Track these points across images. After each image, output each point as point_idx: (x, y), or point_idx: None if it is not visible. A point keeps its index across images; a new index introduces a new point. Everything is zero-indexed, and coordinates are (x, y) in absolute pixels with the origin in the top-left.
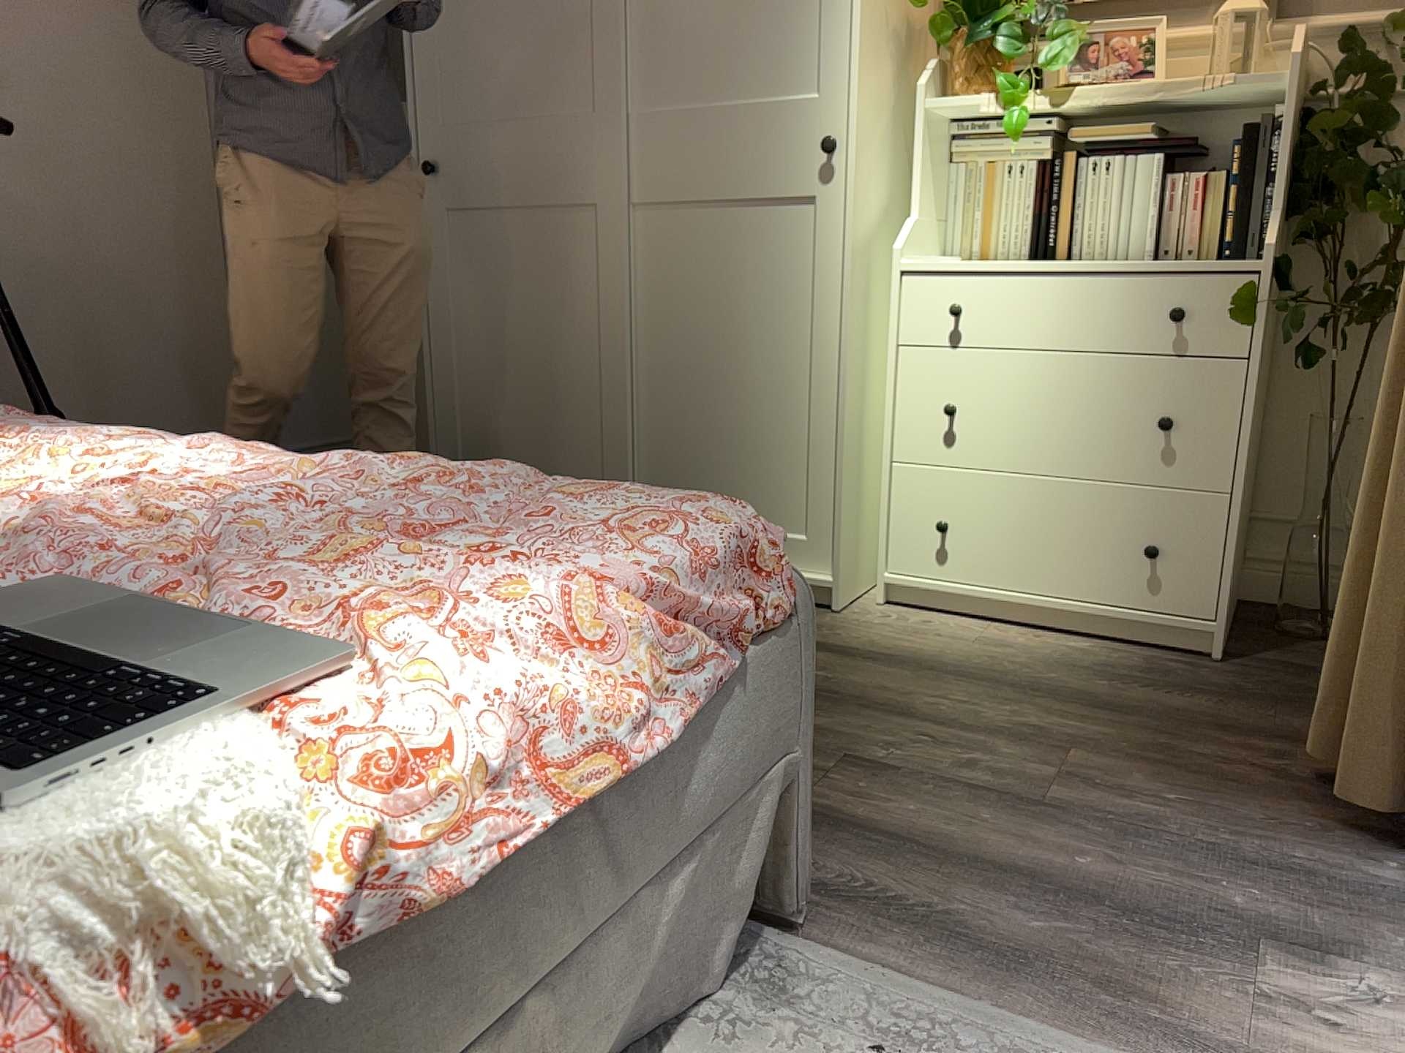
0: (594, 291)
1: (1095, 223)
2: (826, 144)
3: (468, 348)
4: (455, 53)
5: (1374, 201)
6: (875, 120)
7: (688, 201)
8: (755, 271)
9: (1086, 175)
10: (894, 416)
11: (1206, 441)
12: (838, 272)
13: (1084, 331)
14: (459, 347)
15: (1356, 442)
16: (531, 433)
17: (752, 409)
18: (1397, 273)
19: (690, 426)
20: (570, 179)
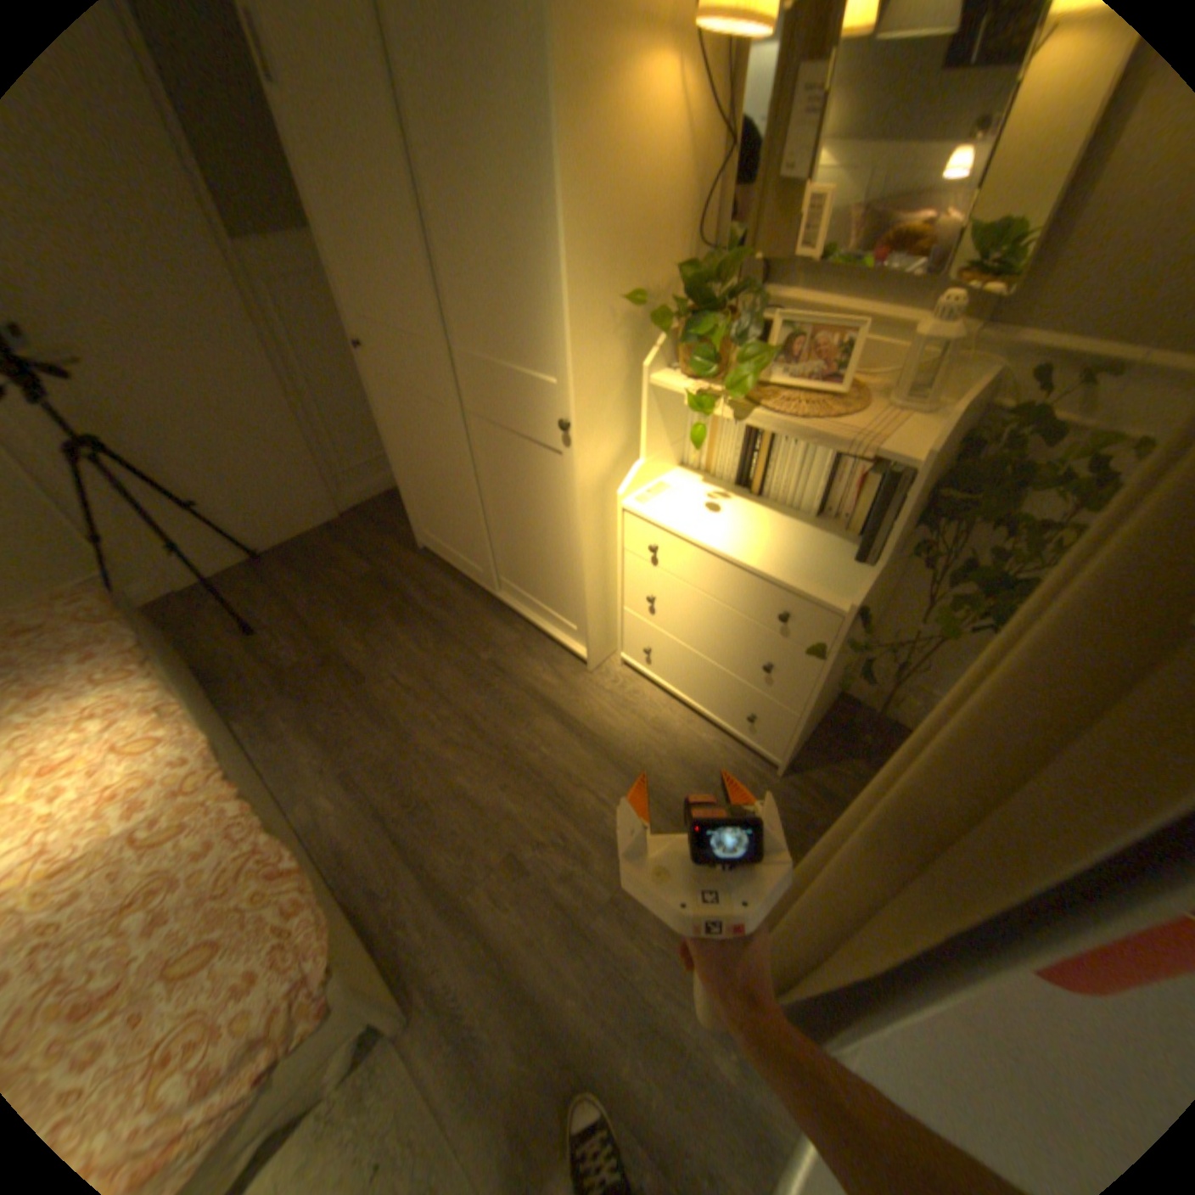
0: (455, 458)
1: (782, 477)
2: (562, 426)
3: (405, 460)
4: (345, 263)
5: (1012, 510)
6: (605, 400)
7: (494, 423)
8: (535, 482)
9: (782, 440)
10: (623, 584)
11: (792, 685)
12: (579, 506)
13: (729, 595)
14: (402, 458)
15: (938, 651)
16: (444, 518)
17: (544, 556)
18: (1013, 561)
19: (516, 549)
20: (426, 384)
